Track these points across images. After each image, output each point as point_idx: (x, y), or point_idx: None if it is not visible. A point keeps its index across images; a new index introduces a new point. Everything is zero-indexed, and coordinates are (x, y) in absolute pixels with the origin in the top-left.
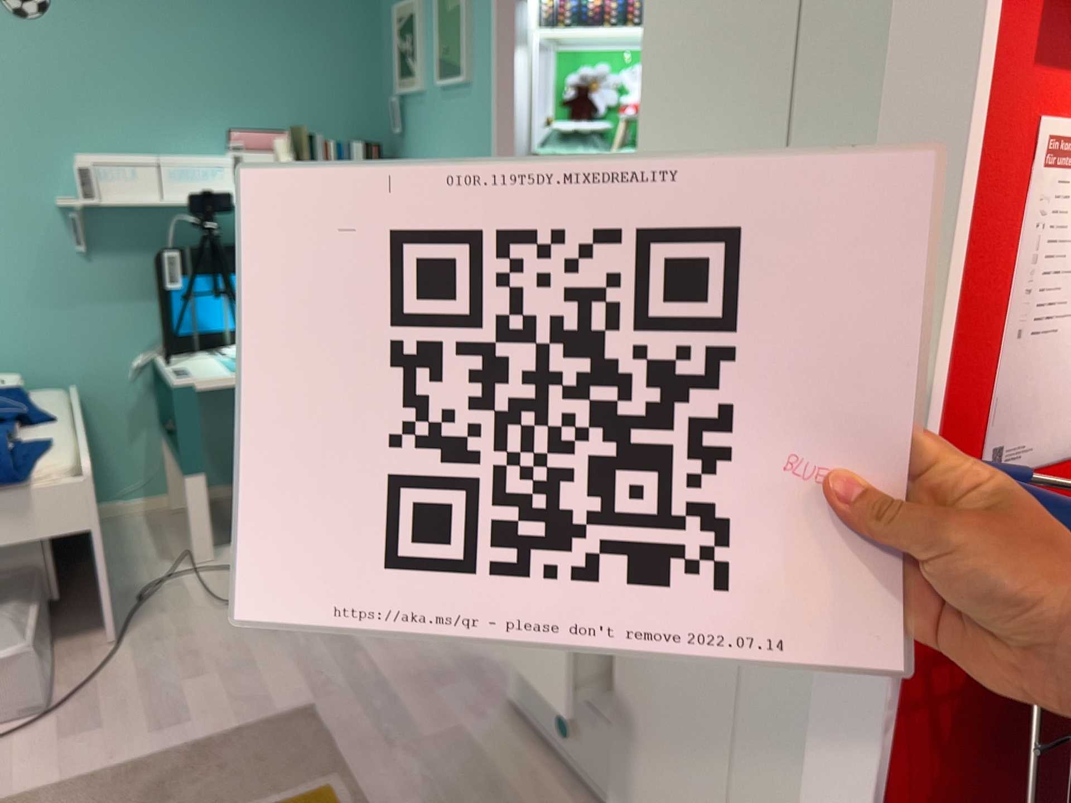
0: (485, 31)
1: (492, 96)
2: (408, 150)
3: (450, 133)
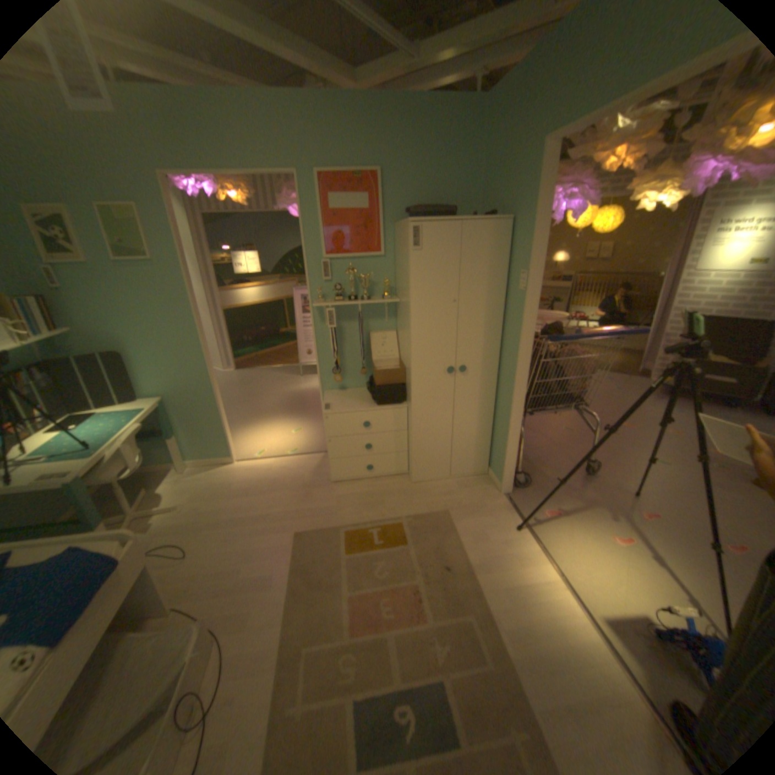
0: (161, 234)
1: (179, 267)
2: (69, 296)
3: (131, 285)
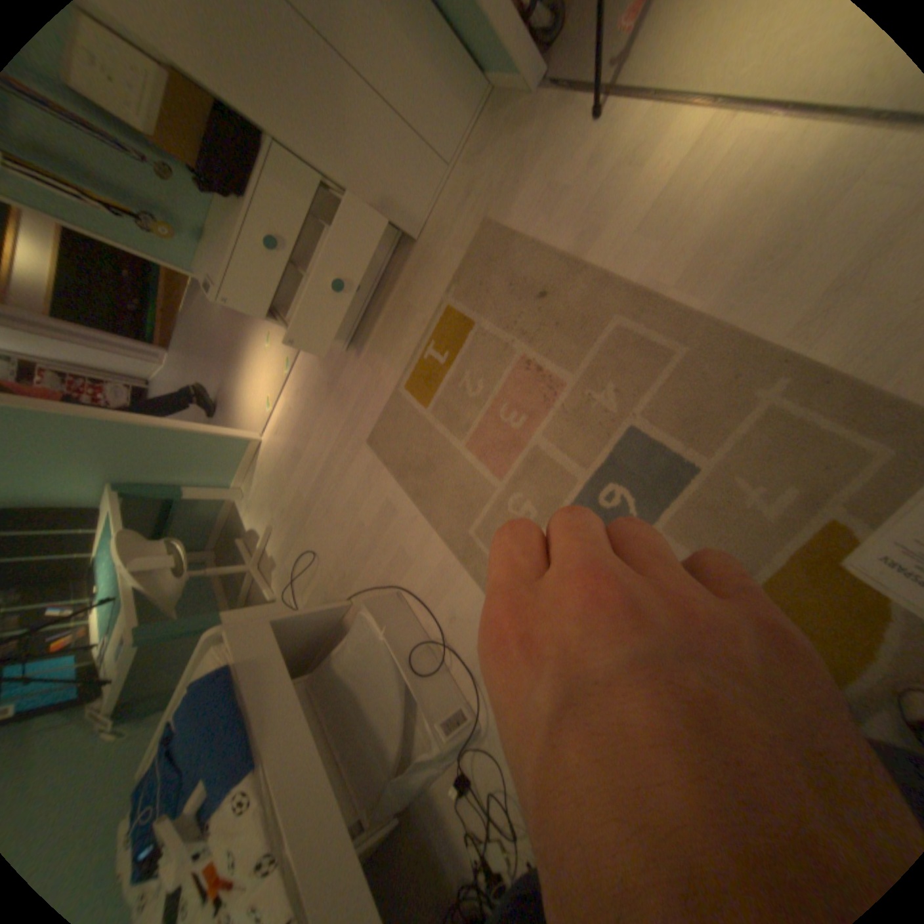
0: None
1: None
2: None
3: None
